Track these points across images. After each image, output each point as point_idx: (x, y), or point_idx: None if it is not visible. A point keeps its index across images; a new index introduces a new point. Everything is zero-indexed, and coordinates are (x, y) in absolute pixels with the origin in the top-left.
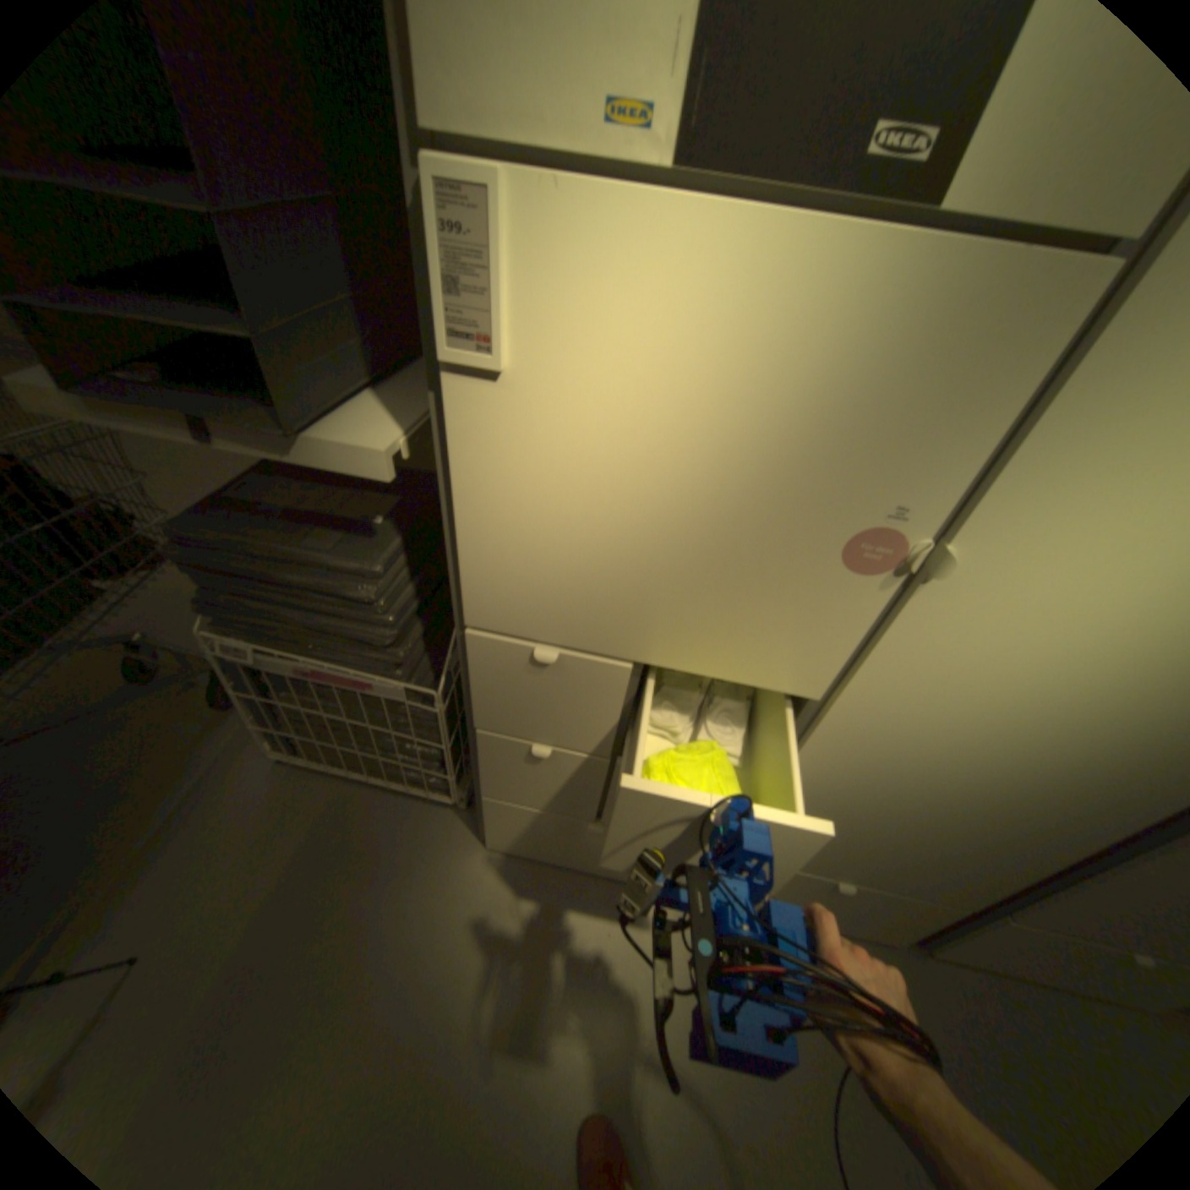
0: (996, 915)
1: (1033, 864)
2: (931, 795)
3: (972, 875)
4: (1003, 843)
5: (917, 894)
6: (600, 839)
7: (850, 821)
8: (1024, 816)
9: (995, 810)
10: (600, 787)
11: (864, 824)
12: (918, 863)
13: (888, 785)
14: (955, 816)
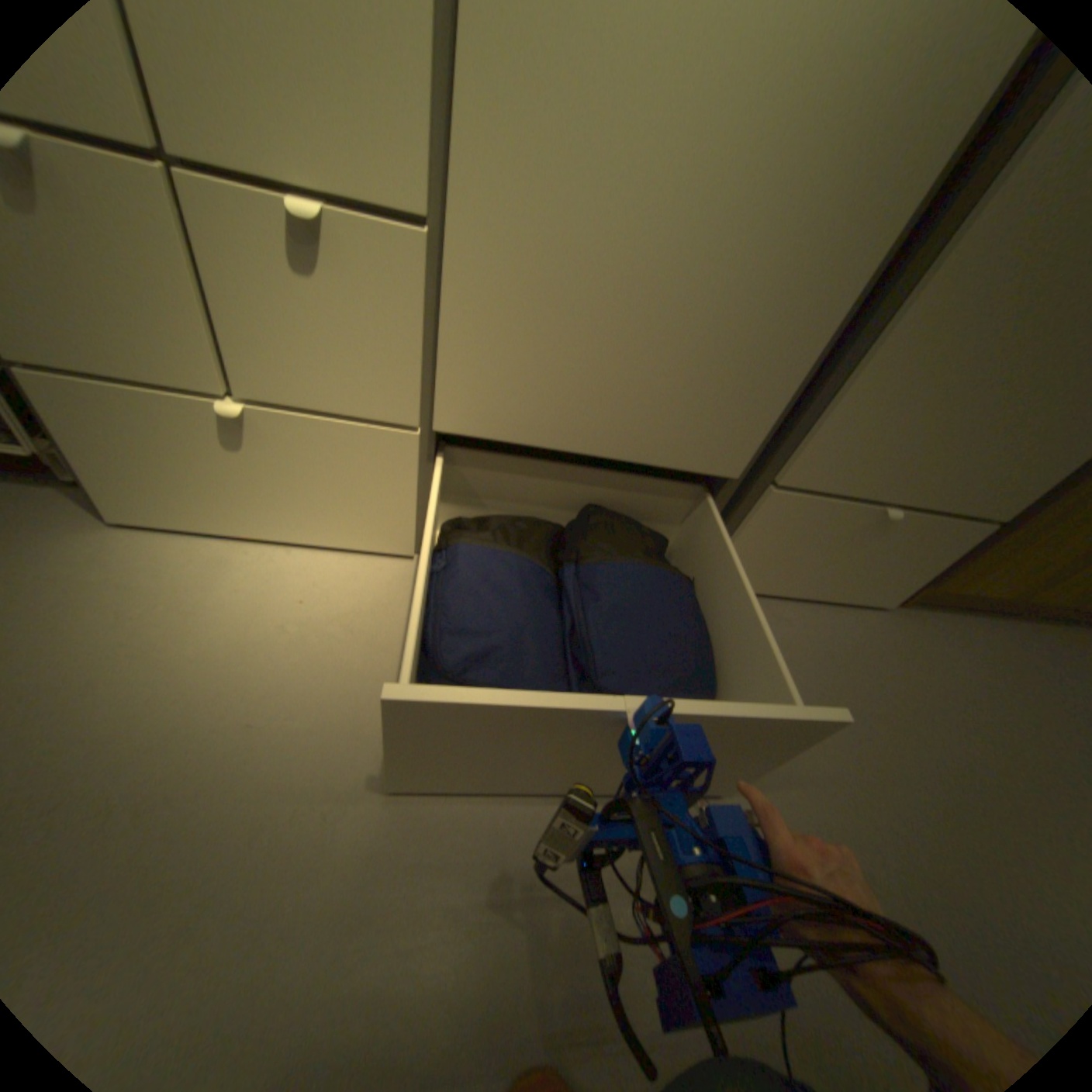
0: (757, 490)
1: (798, 336)
2: (671, 160)
3: (731, 390)
4: (765, 287)
5: (674, 460)
6: (254, 443)
7: (574, 283)
8: (790, 196)
9: (754, 185)
10: (187, 279)
11: (593, 288)
12: (669, 377)
13: (609, 141)
14: (705, 225)
